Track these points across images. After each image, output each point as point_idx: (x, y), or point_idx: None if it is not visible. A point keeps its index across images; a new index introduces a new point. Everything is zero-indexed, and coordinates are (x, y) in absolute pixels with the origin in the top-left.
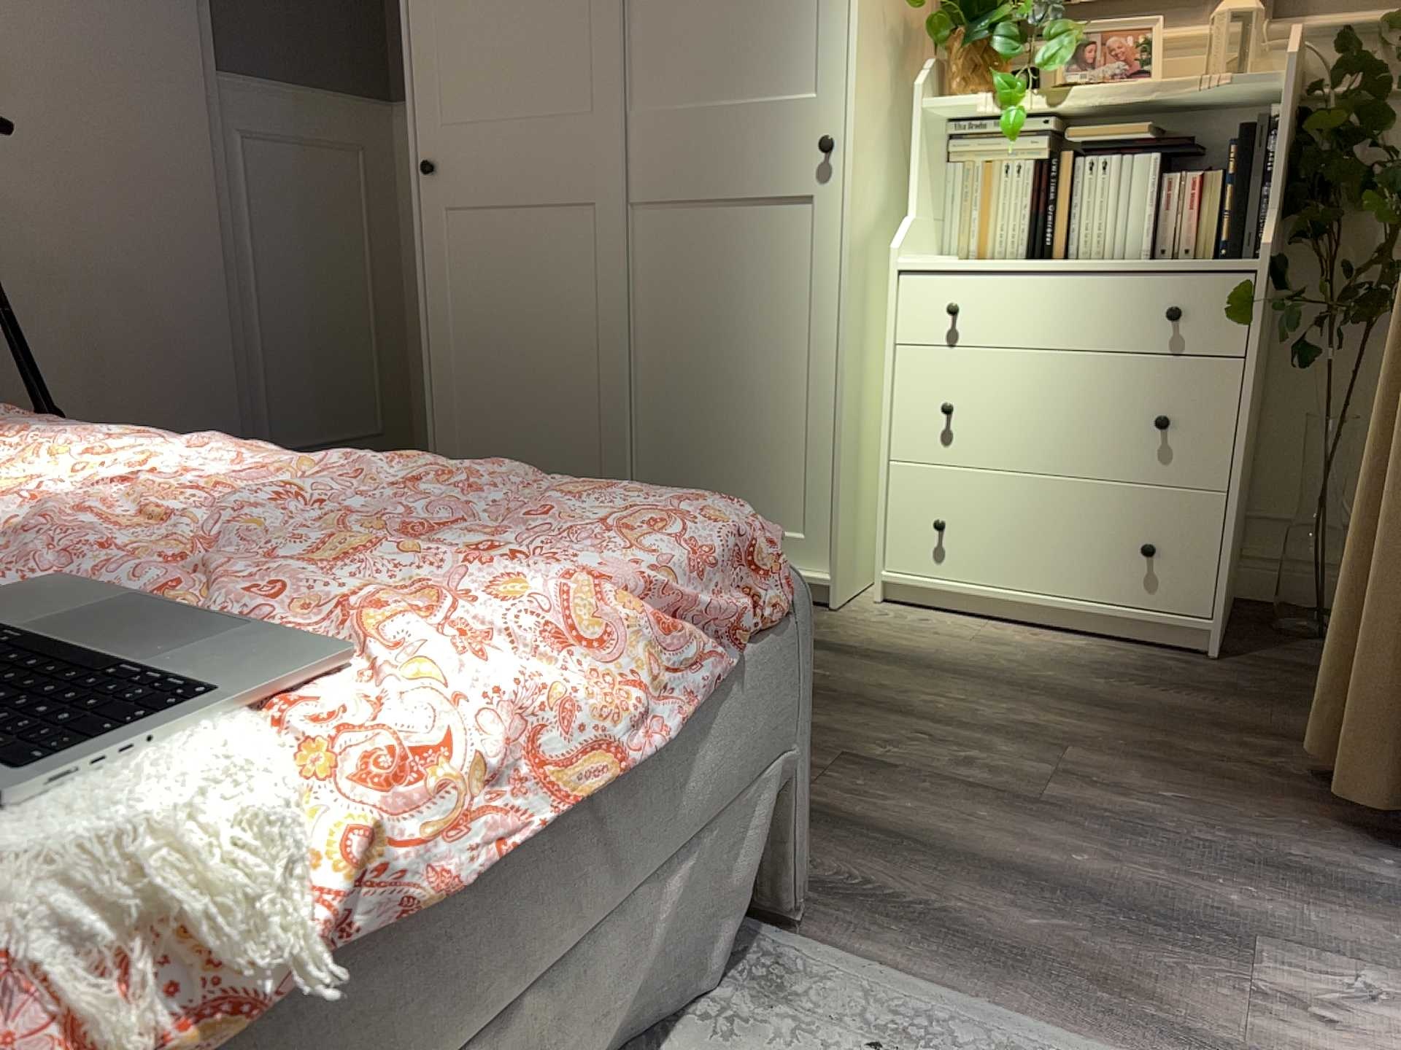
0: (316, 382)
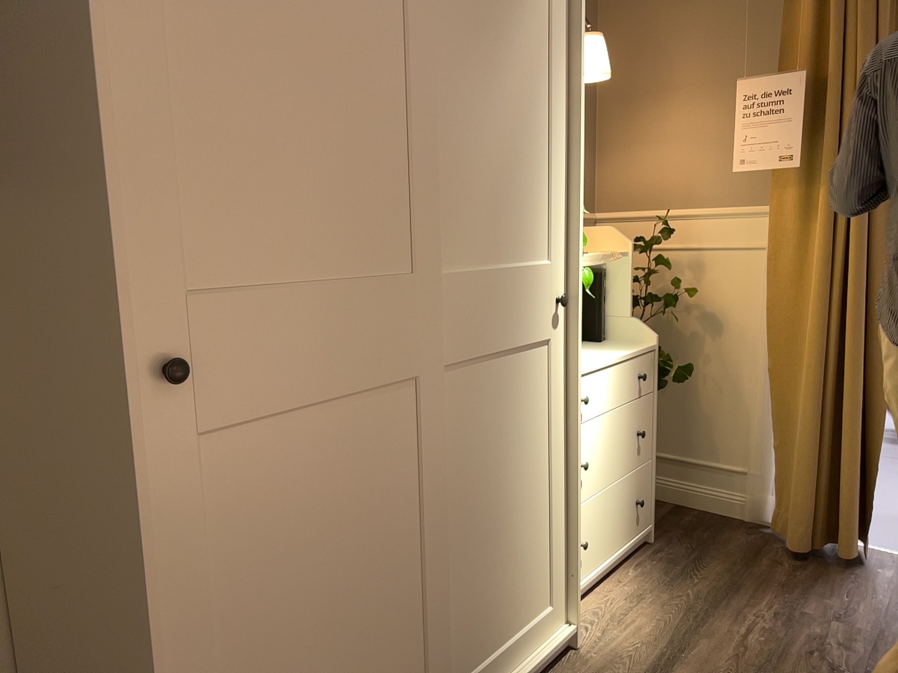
0: None
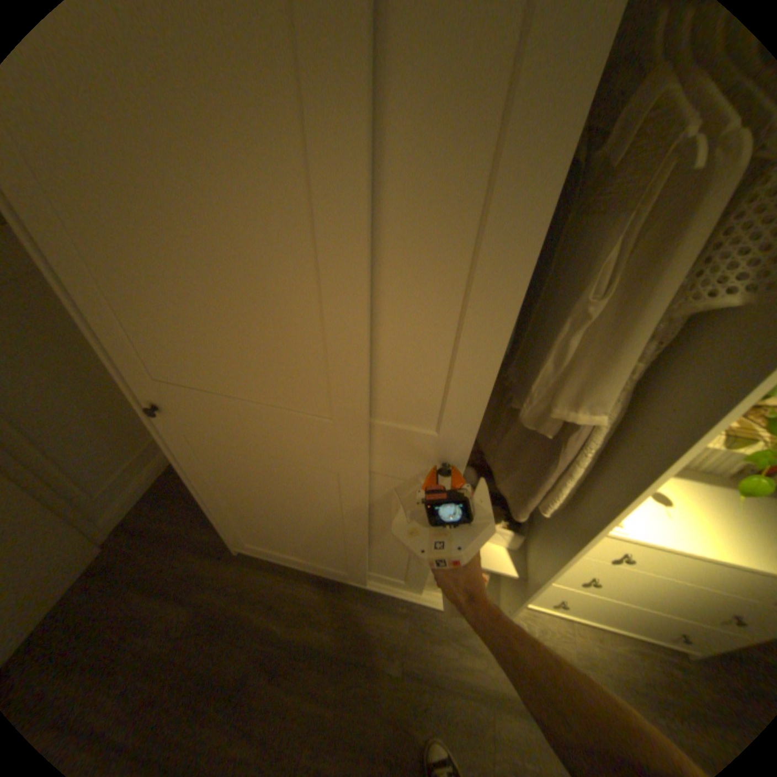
0: (102, 446)
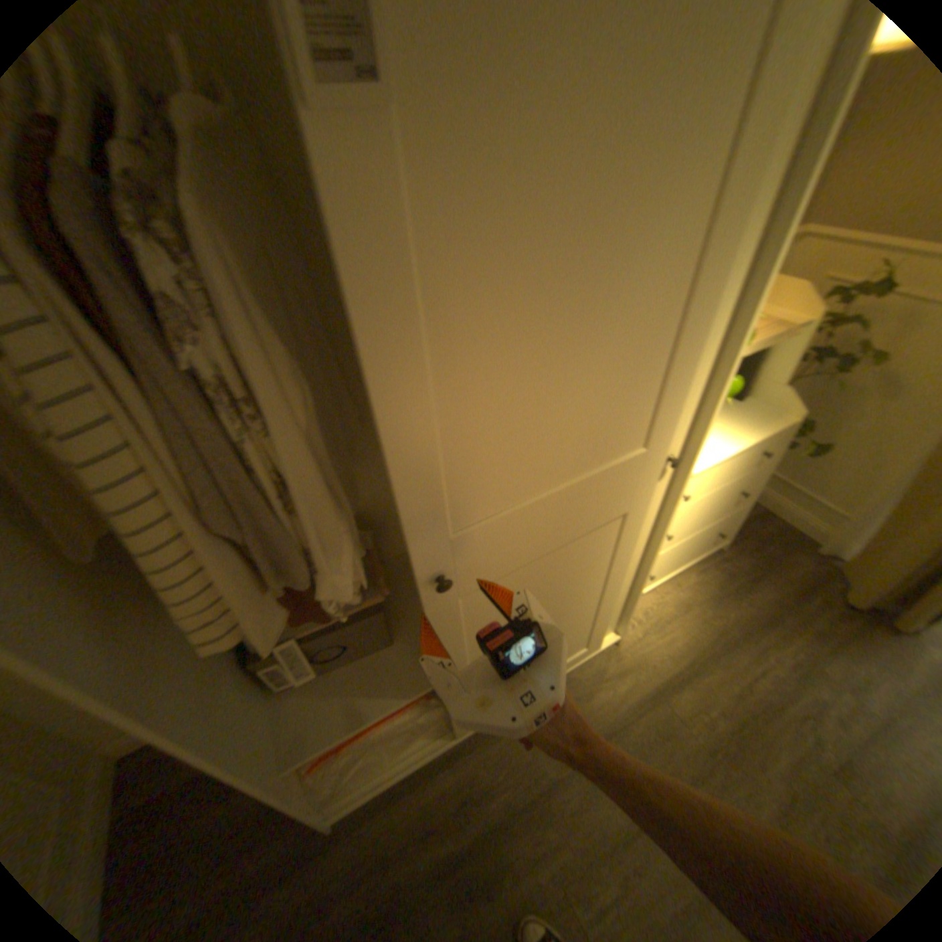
0: None
